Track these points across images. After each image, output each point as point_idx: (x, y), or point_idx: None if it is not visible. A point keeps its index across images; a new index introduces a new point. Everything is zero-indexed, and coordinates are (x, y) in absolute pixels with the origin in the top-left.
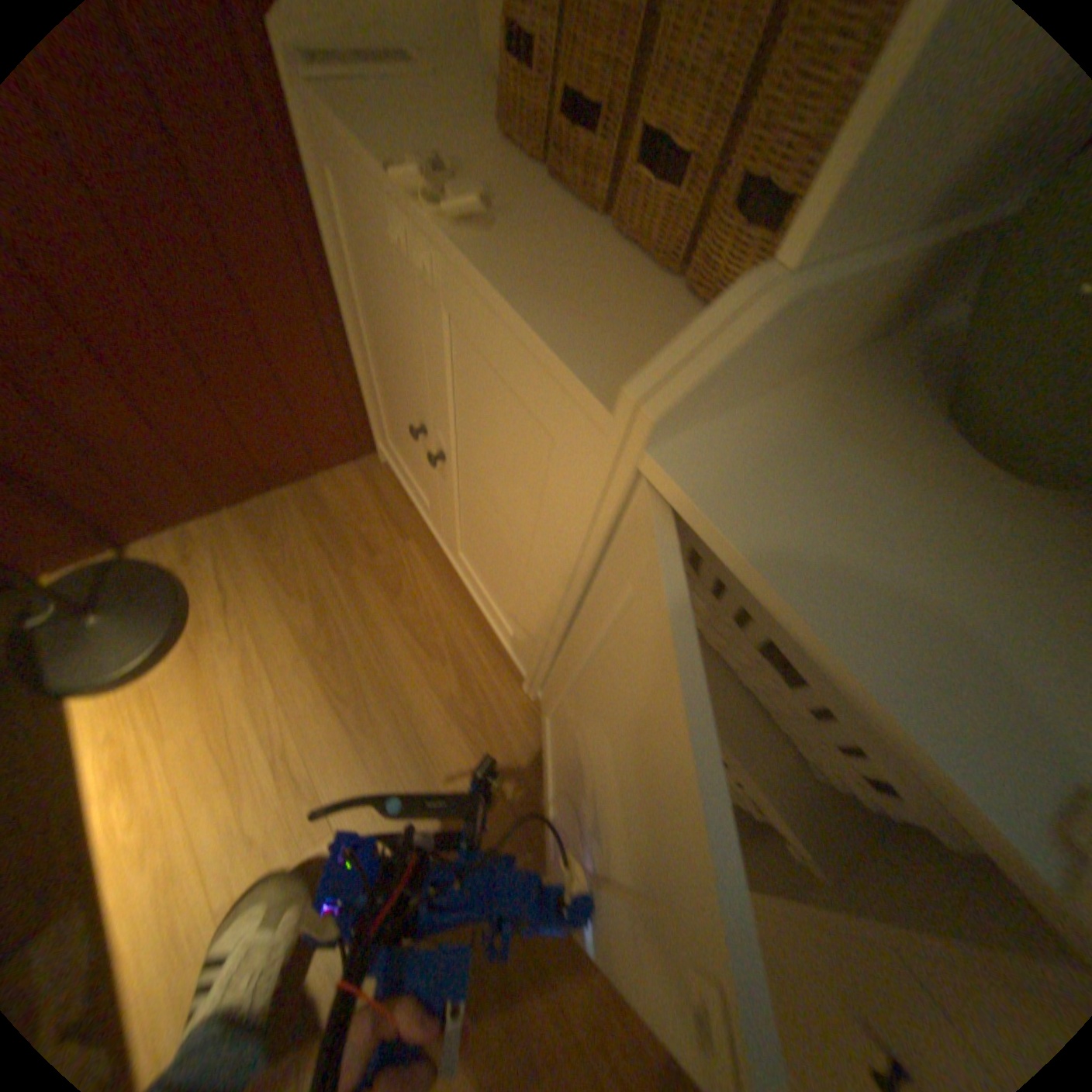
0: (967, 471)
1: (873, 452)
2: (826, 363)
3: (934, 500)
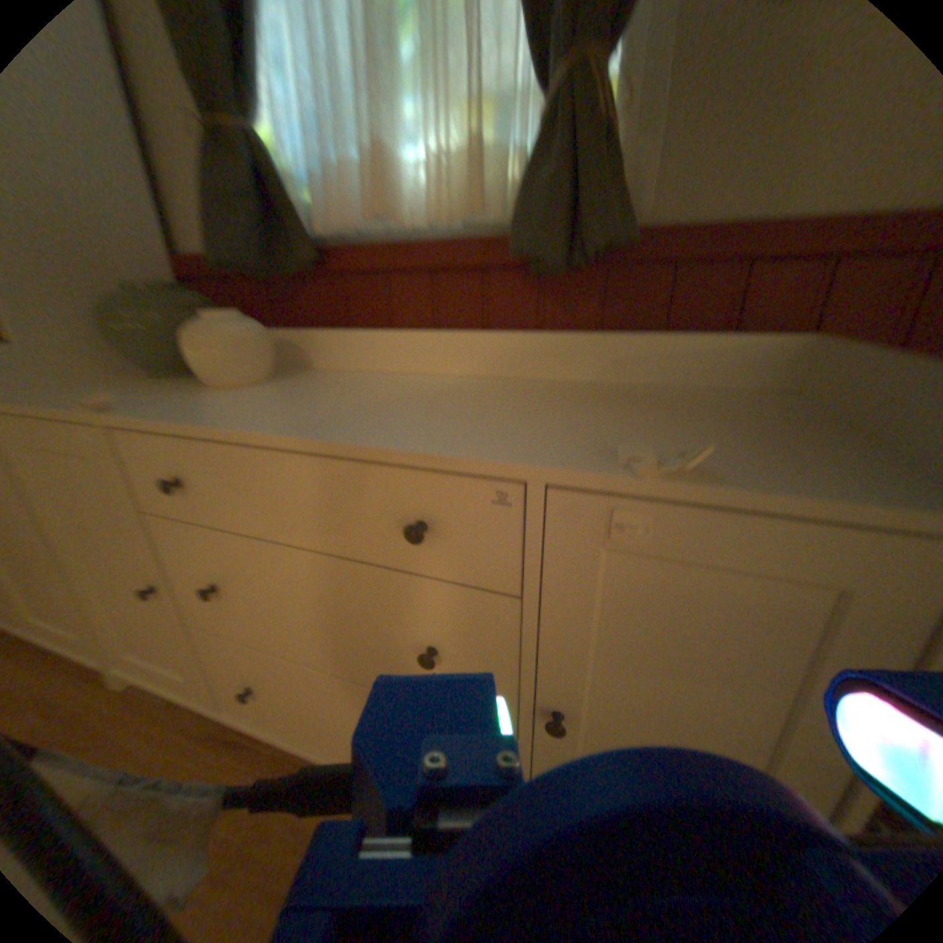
0: (140, 384)
1: (98, 388)
2: (91, 378)
3: (116, 388)
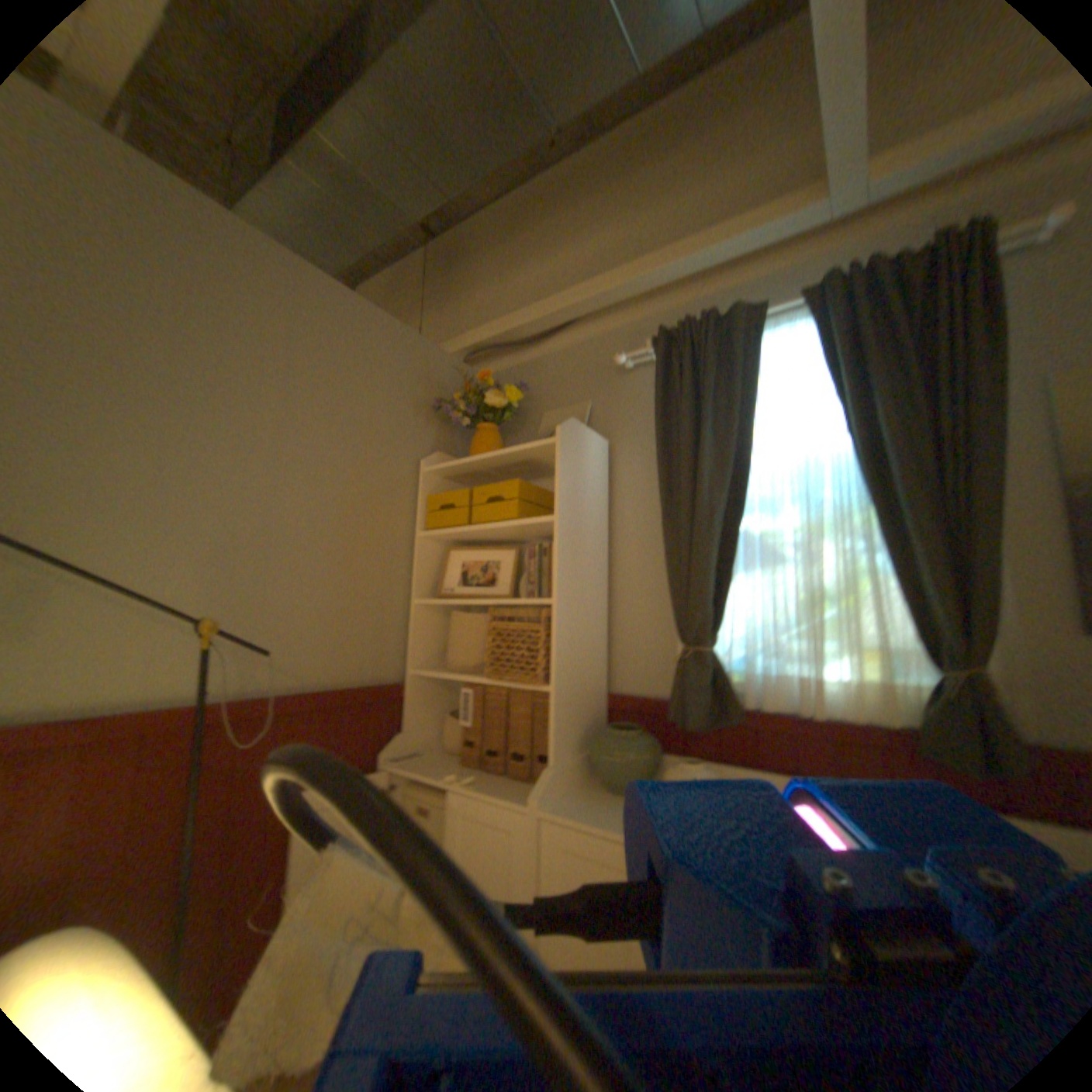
0: (612, 799)
1: (590, 801)
2: (573, 789)
3: (606, 805)
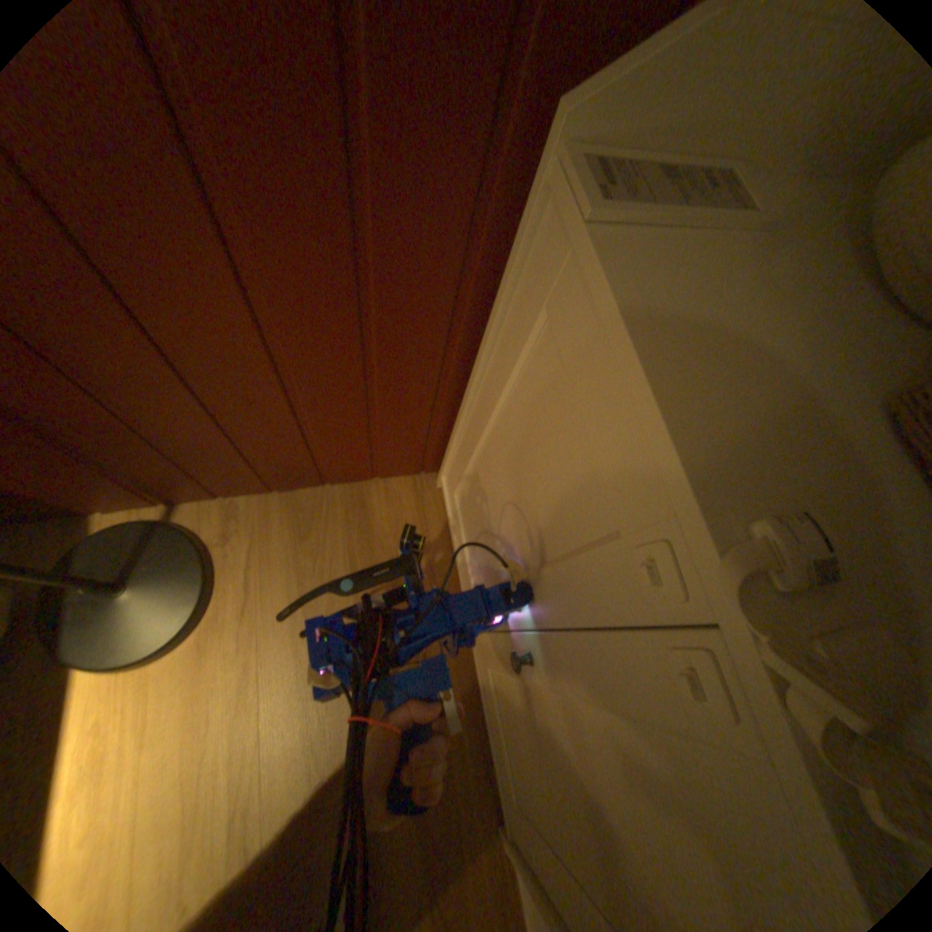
0: None
1: None
2: None
3: None
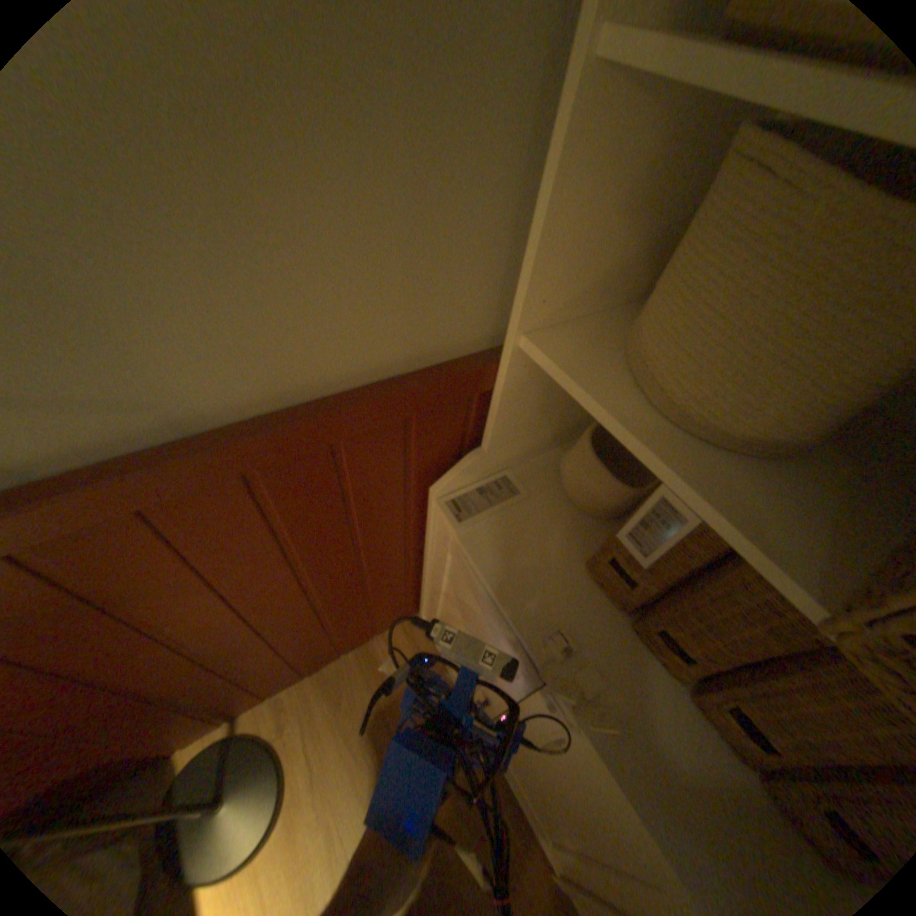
0: None
1: None
2: None
3: None
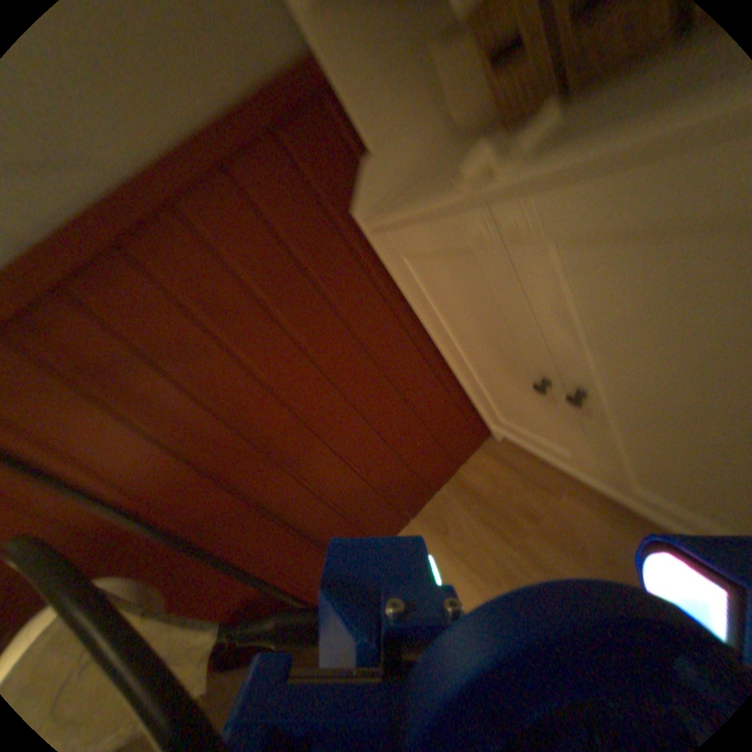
0: None
1: None
2: None
3: None
